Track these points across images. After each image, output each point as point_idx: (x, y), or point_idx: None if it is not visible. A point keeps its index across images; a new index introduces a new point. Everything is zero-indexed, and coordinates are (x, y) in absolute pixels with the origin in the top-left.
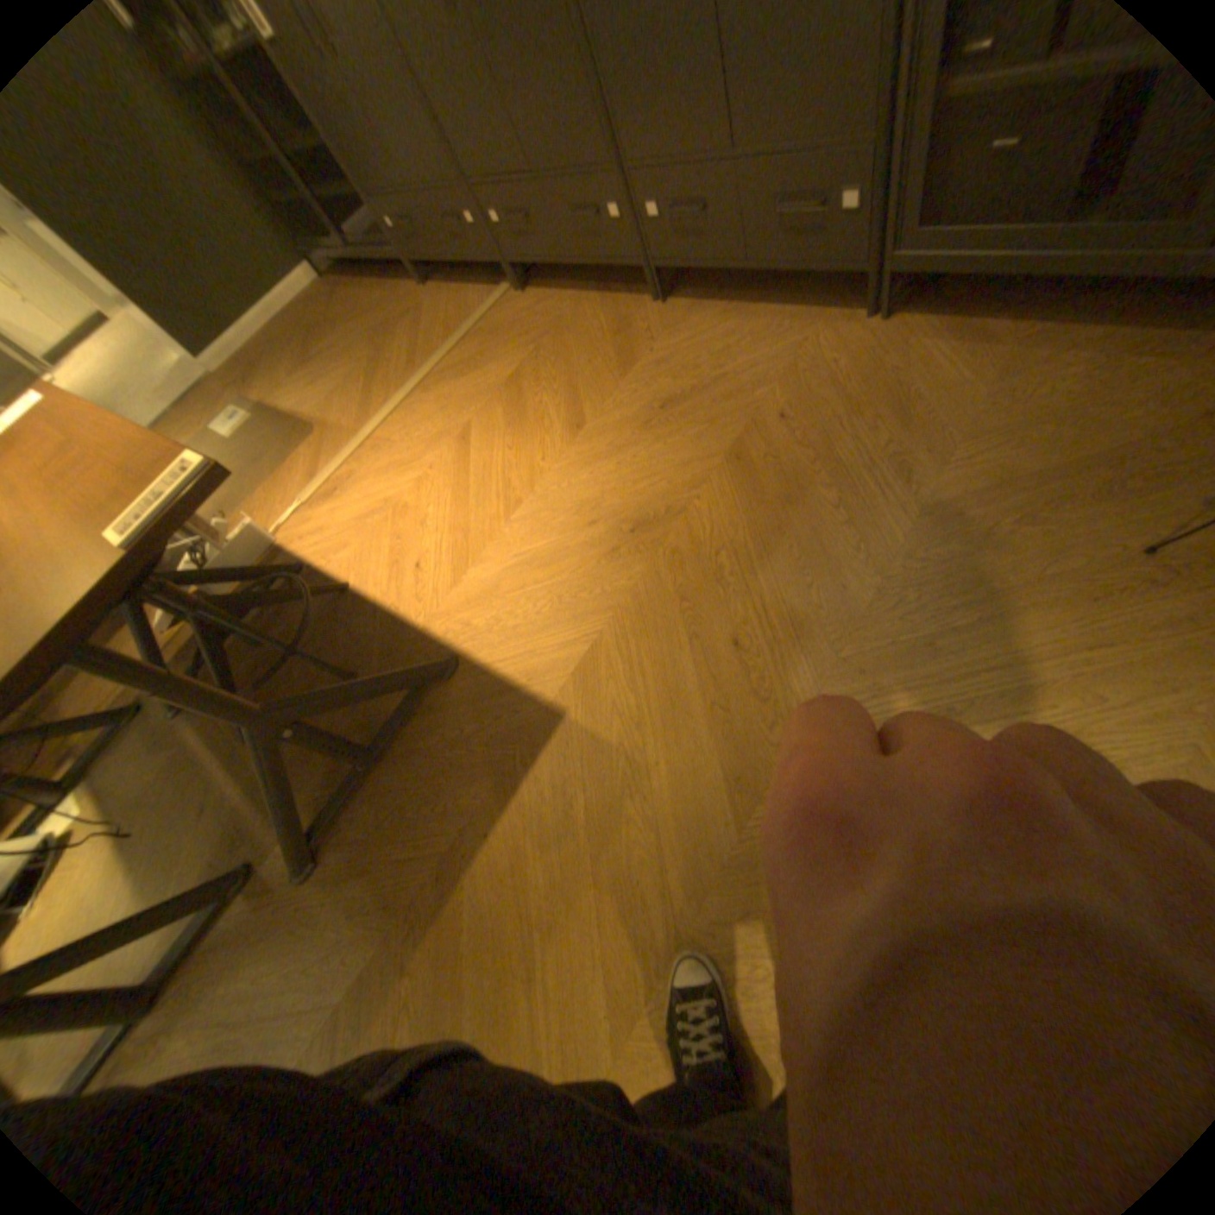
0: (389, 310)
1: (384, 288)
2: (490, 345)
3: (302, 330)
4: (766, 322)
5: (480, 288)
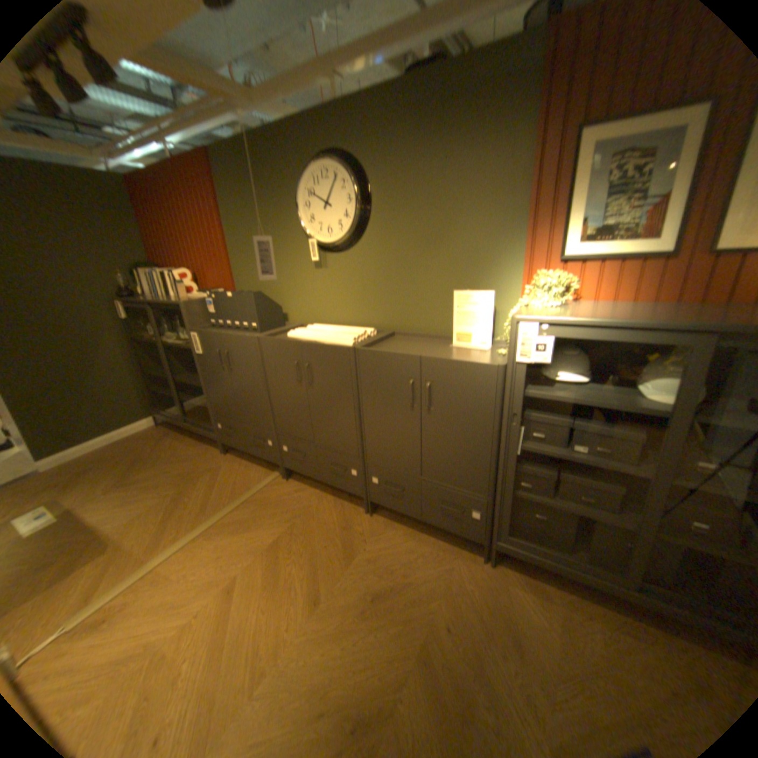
0: (196, 465)
1: (197, 448)
2: (260, 514)
3: (129, 459)
4: (428, 549)
5: (260, 469)
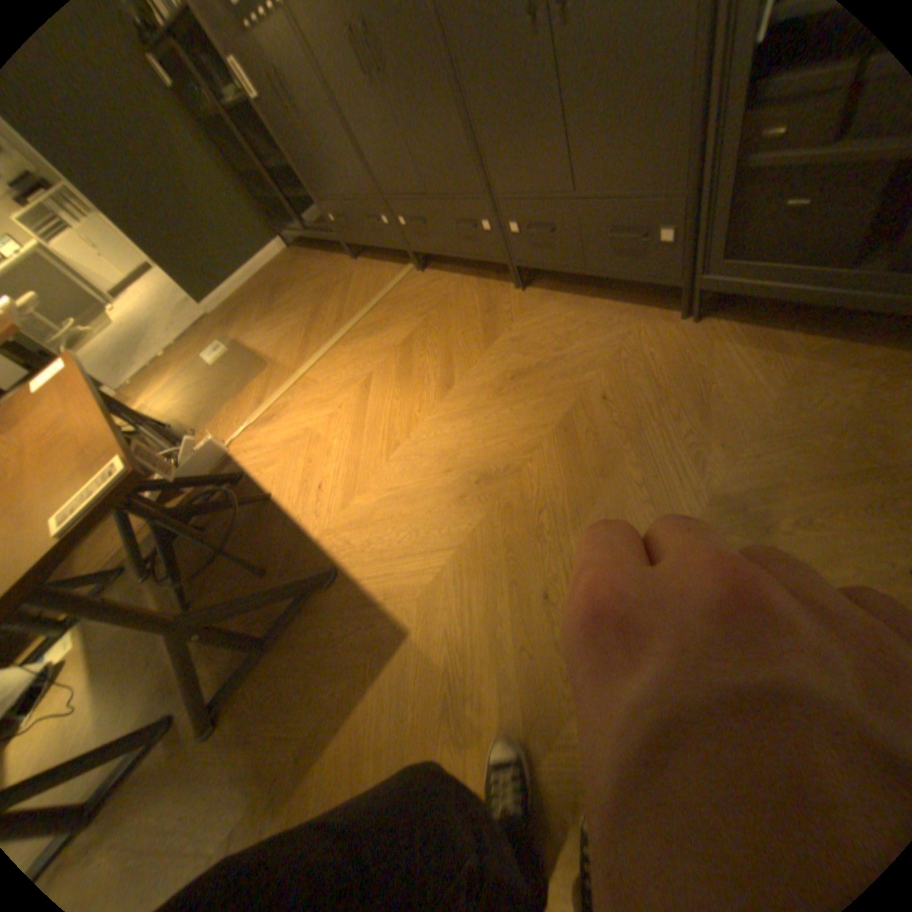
0: (330, 277)
1: (328, 260)
2: (394, 313)
3: (270, 287)
4: (600, 315)
5: (393, 266)
